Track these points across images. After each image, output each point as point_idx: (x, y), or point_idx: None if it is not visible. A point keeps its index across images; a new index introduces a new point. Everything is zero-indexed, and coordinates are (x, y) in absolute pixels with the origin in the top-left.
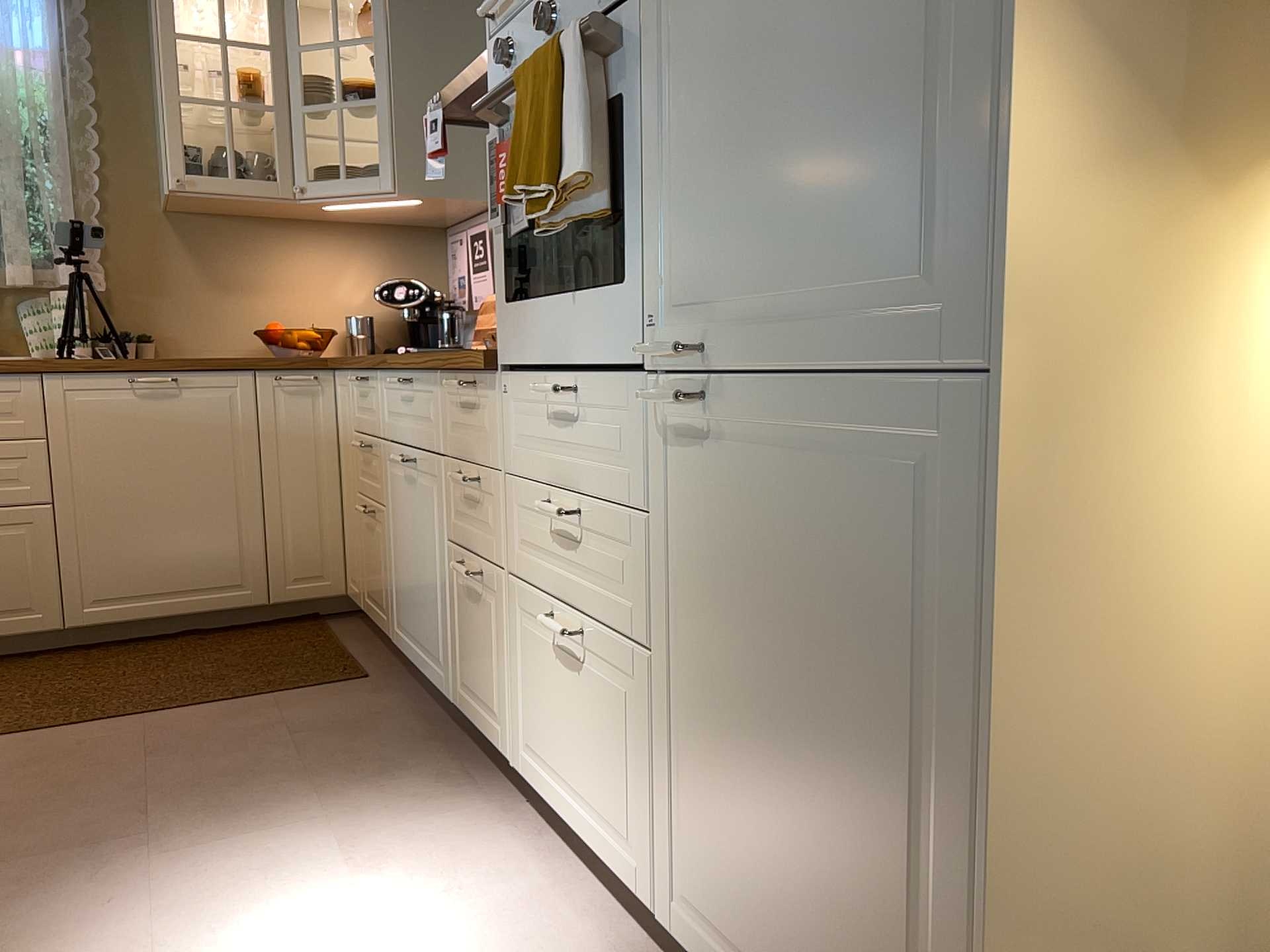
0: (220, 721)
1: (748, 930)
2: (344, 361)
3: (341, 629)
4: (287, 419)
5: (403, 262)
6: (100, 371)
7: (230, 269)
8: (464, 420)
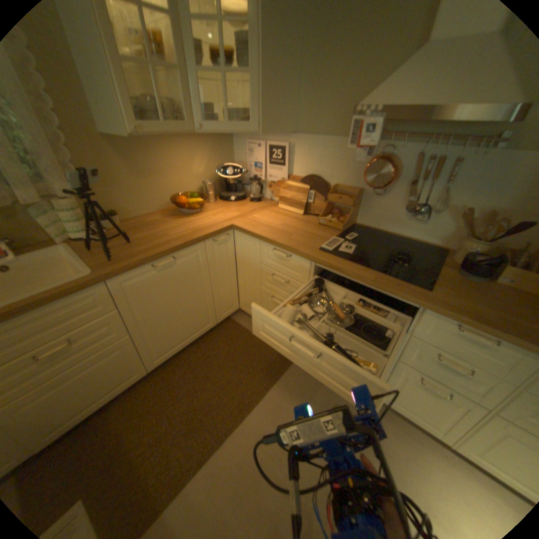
0: (272, 416)
1: None
2: (260, 237)
3: (243, 322)
4: (218, 256)
5: (216, 148)
6: (137, 267)
7: (143, 164)
8: (463, 343)
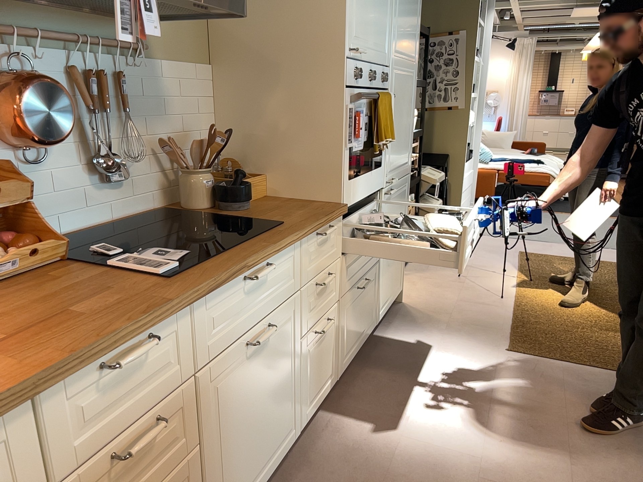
0: None
1: (388, 291)
2: (58, 371)
3: None
4: None
5: None
6: None
7: None
8: (320, 251)
